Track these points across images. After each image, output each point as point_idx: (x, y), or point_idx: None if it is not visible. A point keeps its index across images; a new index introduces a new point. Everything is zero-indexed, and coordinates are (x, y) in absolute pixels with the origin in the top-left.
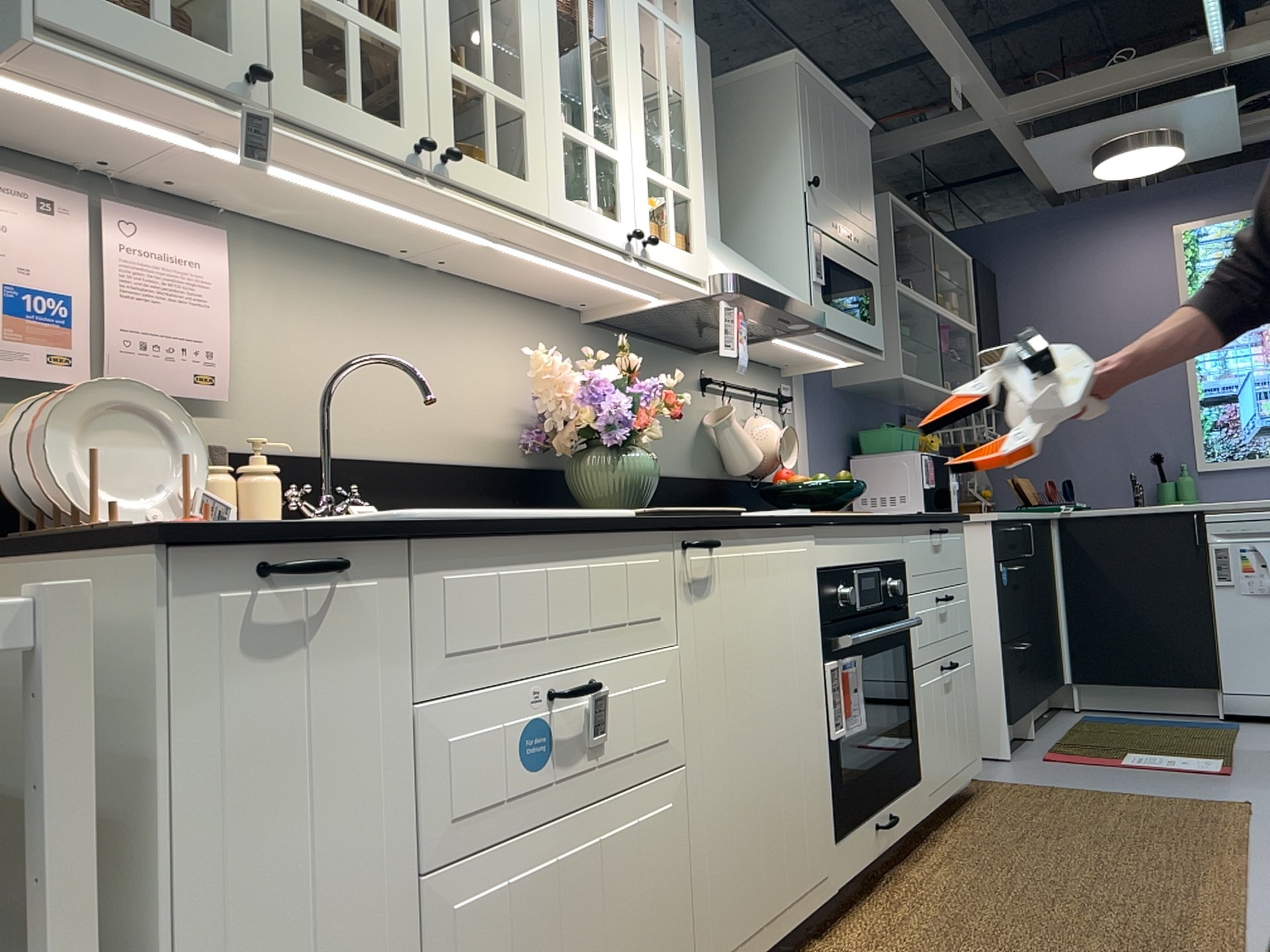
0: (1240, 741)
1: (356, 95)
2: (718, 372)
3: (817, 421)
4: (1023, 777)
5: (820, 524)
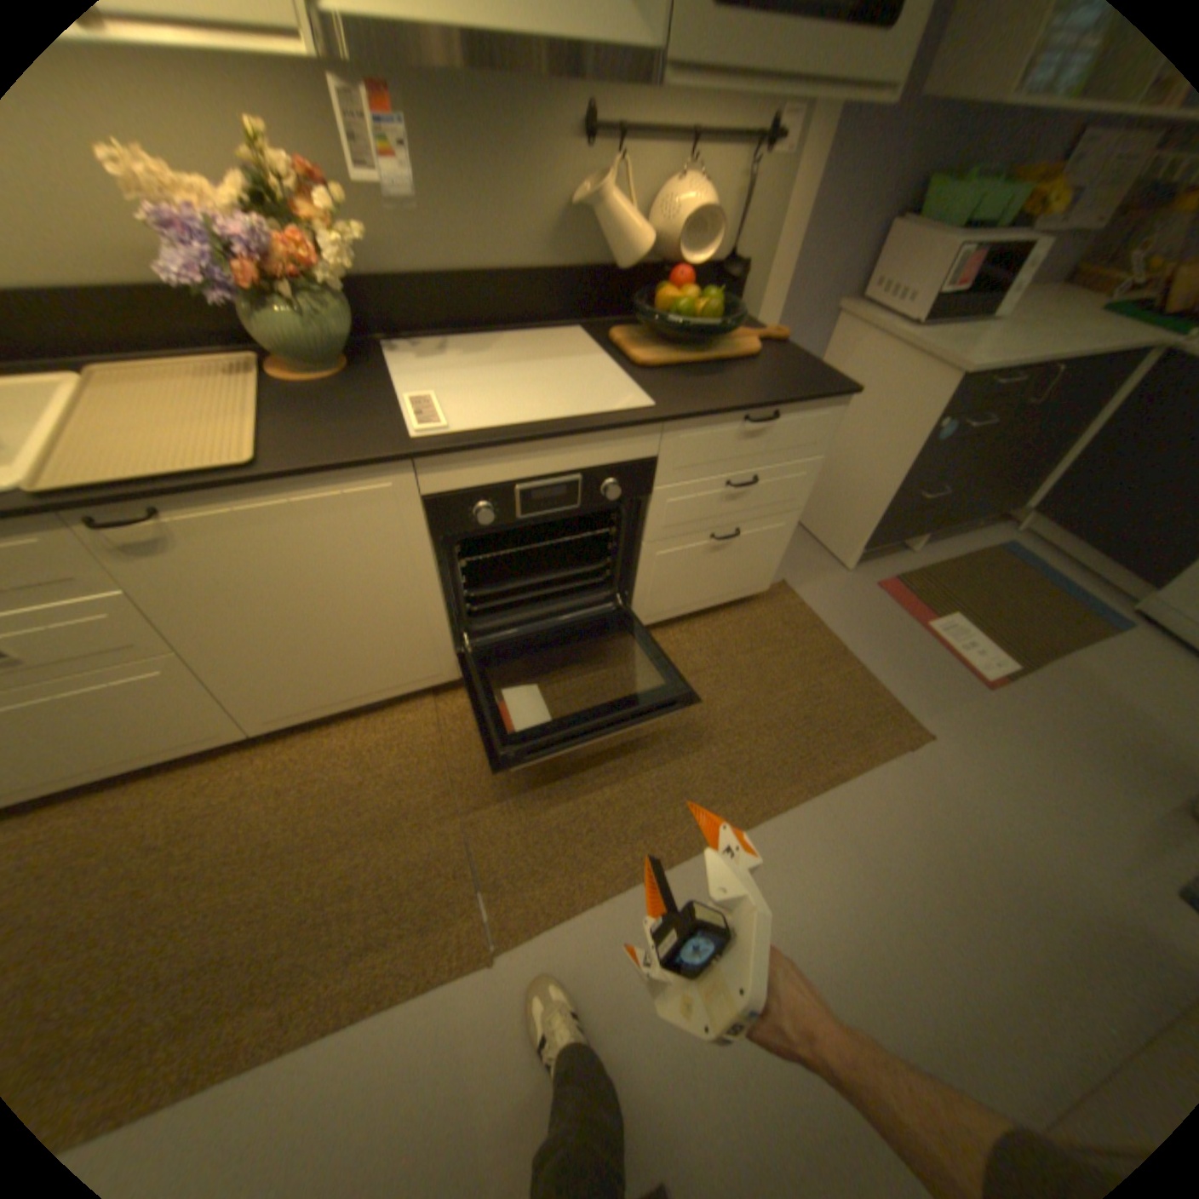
0: (1086, 653)
1: None
2: (622, 101)
3: (844, 160)
4: (824, 598)
5: (412, 459)
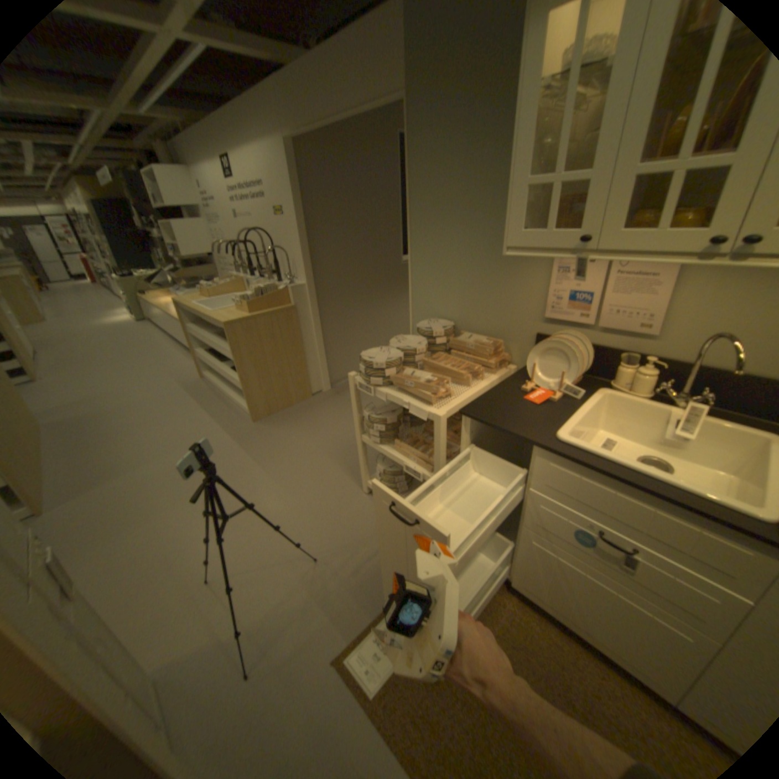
0: None
1: (665, 220)
2: None
3: None
4: None
5: None
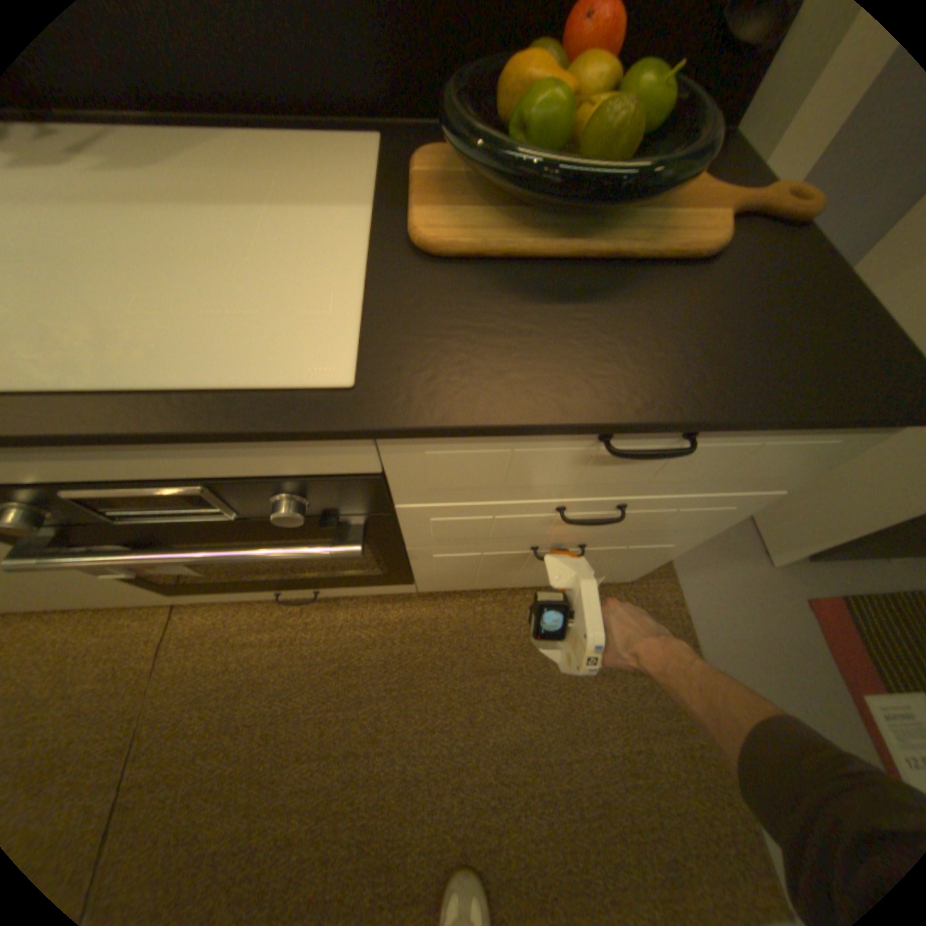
0: None
1: None
2: None
3: None
4: (717, 601)
5: None
